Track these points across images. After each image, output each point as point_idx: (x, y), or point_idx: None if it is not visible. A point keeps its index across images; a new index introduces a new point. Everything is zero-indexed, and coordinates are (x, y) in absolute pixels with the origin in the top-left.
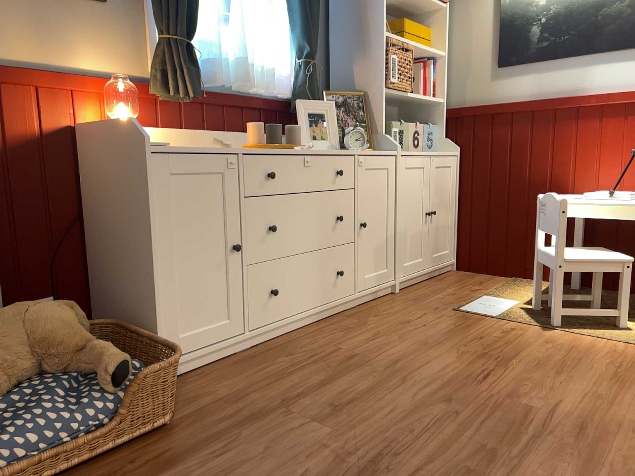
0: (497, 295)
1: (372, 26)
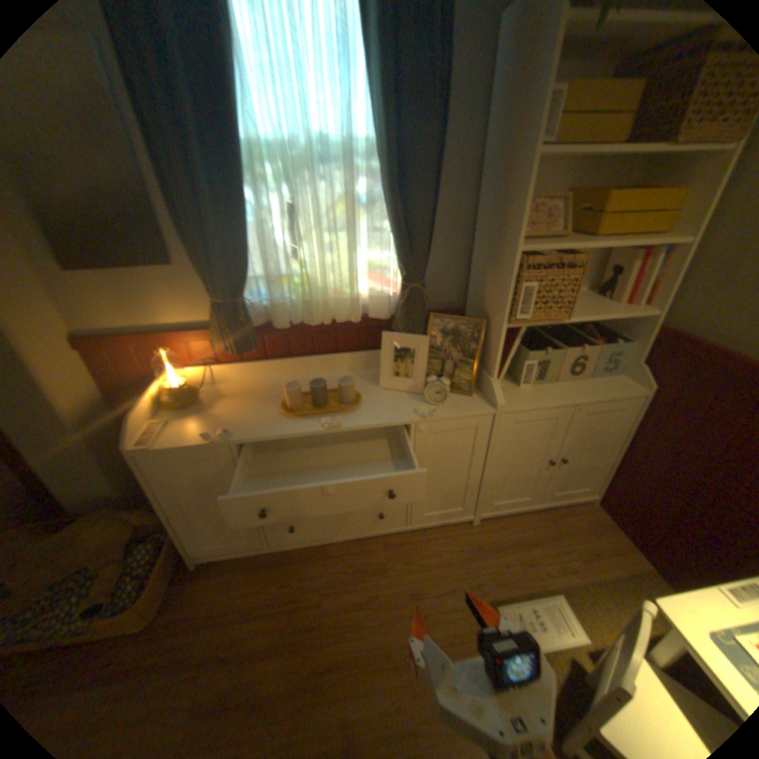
0: (580, 606)
1: (509, 232)
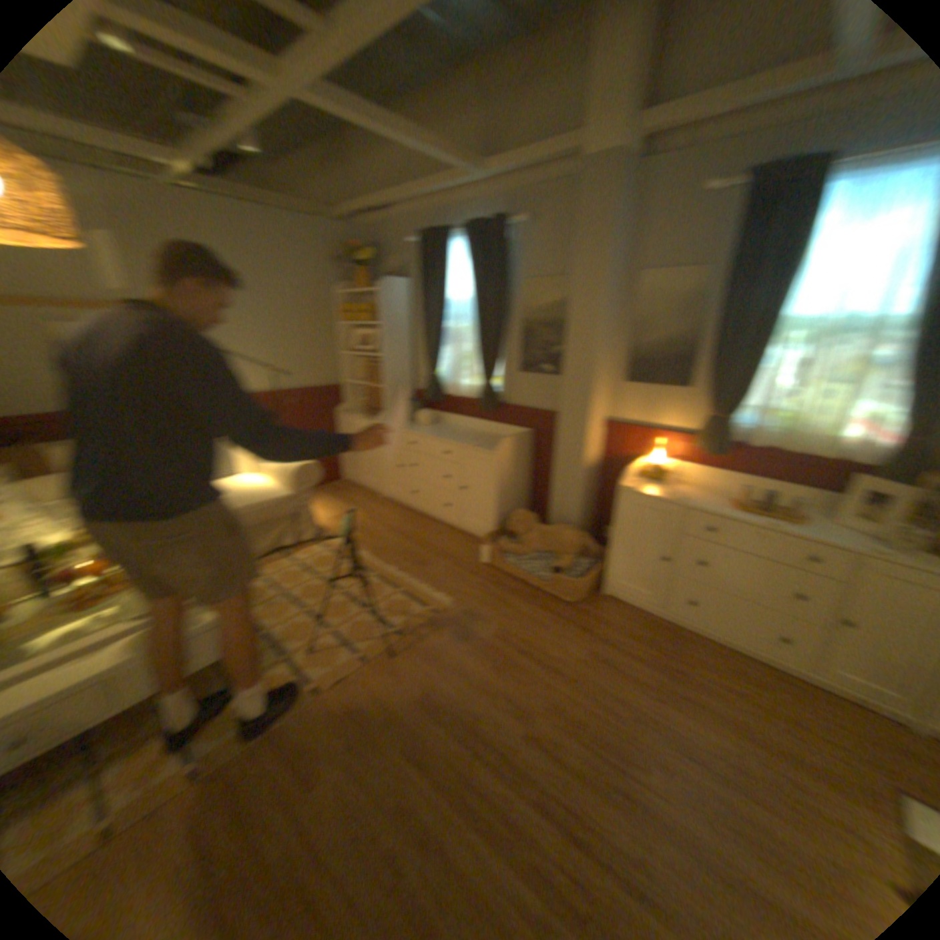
0: None
1: None
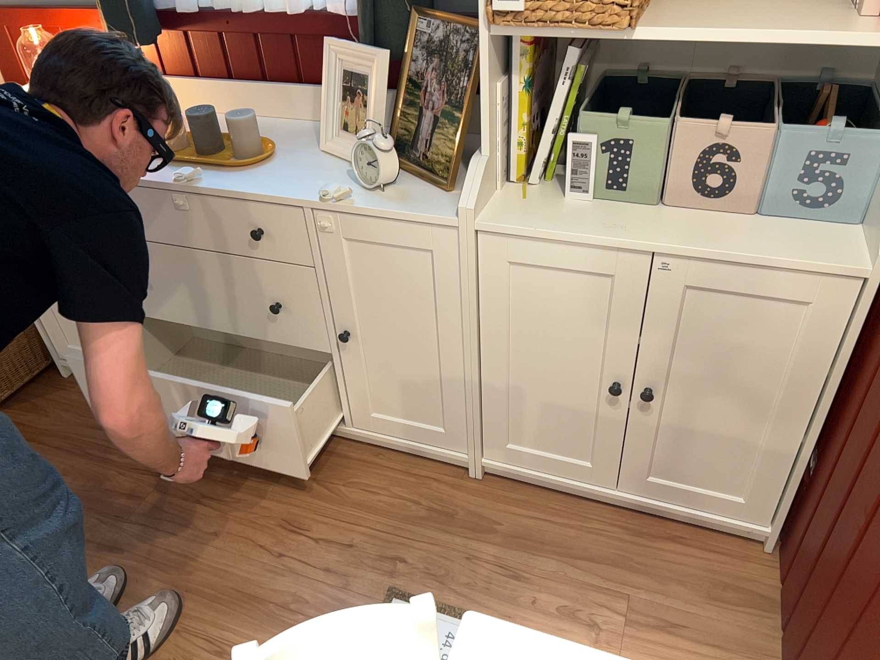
0: None
1: None
